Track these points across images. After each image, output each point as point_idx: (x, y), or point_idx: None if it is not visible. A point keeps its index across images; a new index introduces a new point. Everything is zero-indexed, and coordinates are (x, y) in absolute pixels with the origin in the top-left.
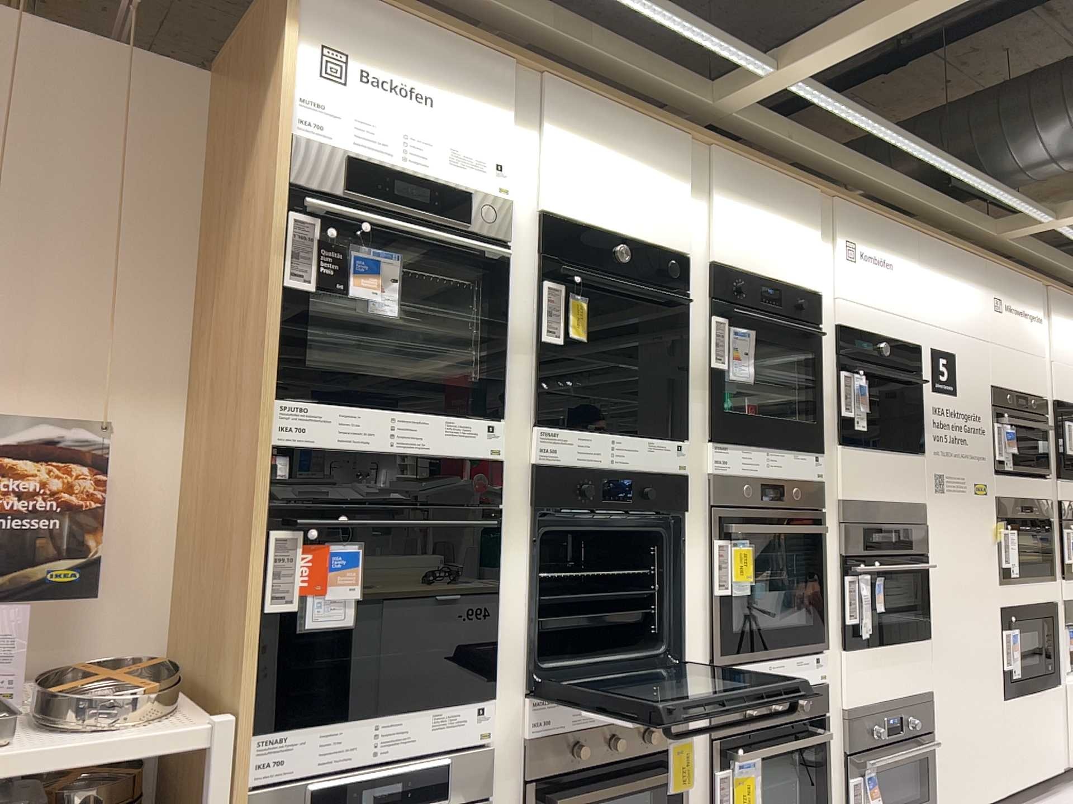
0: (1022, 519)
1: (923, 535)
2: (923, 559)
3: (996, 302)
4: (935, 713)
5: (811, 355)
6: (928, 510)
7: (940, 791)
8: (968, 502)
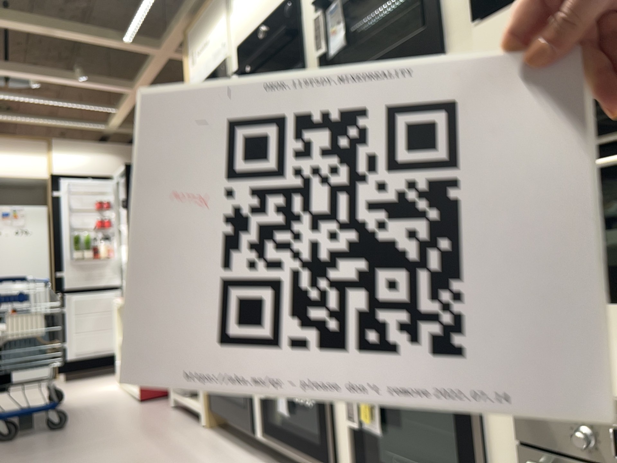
0: None
1: None
2: None
3: None
4: None
5: None
6: None
7: None
8: None
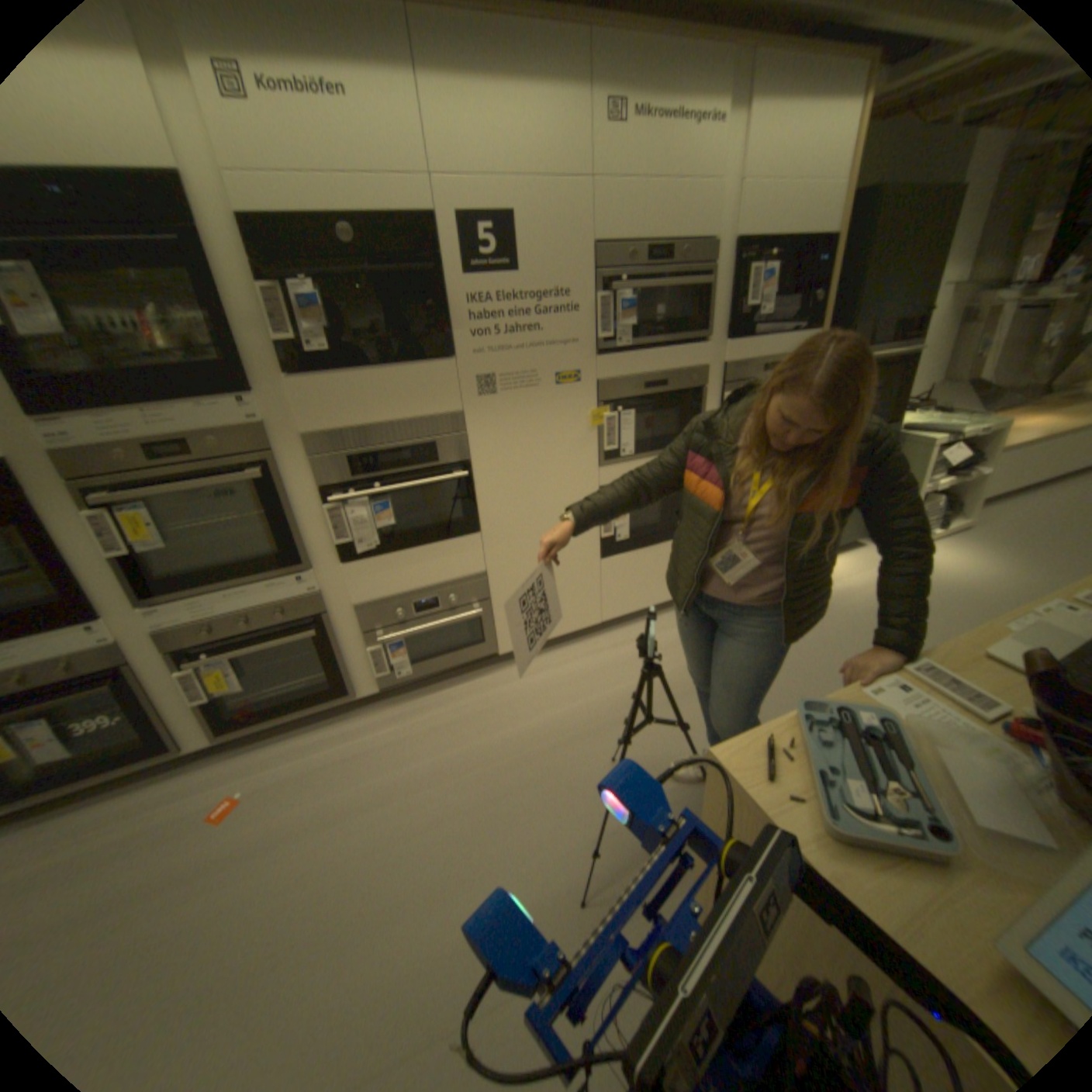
0: (657, 395)
1: (459, 445)
2: (463, 467)
3: (620, 103)
4: (491, 587)
5: (188, 270)
6: (469, 418)
7: (502, 636)
8: (546, 396)
